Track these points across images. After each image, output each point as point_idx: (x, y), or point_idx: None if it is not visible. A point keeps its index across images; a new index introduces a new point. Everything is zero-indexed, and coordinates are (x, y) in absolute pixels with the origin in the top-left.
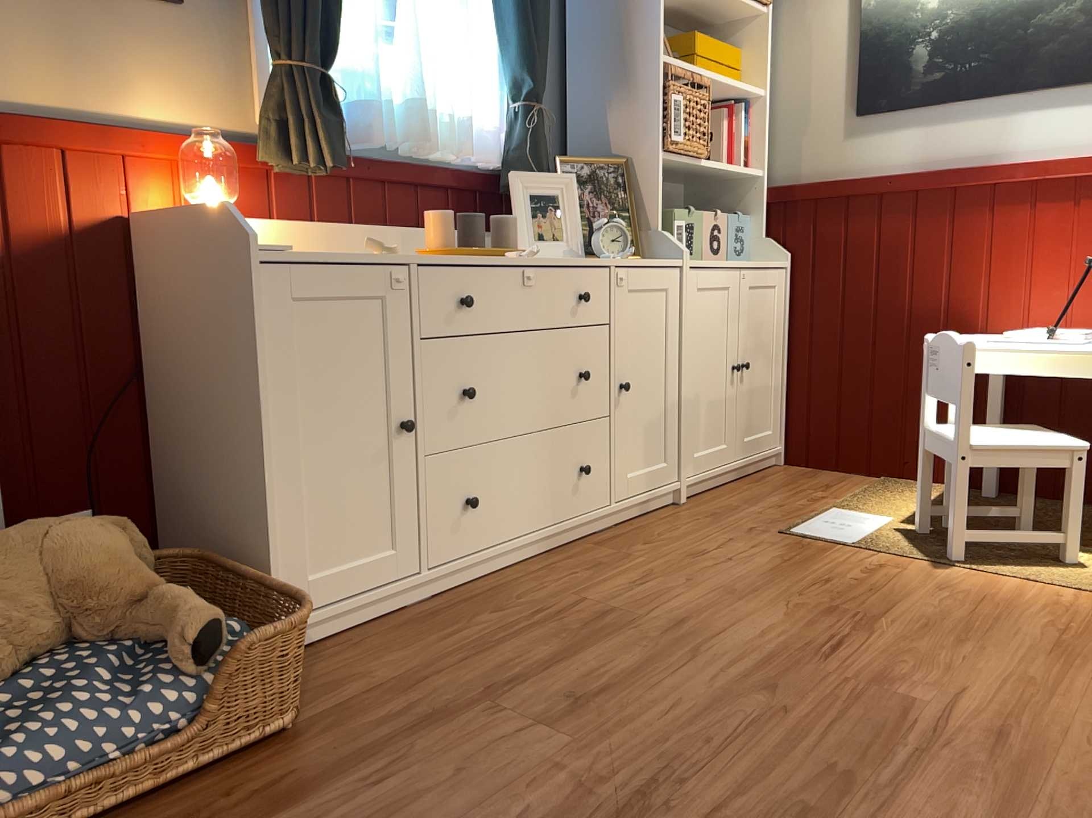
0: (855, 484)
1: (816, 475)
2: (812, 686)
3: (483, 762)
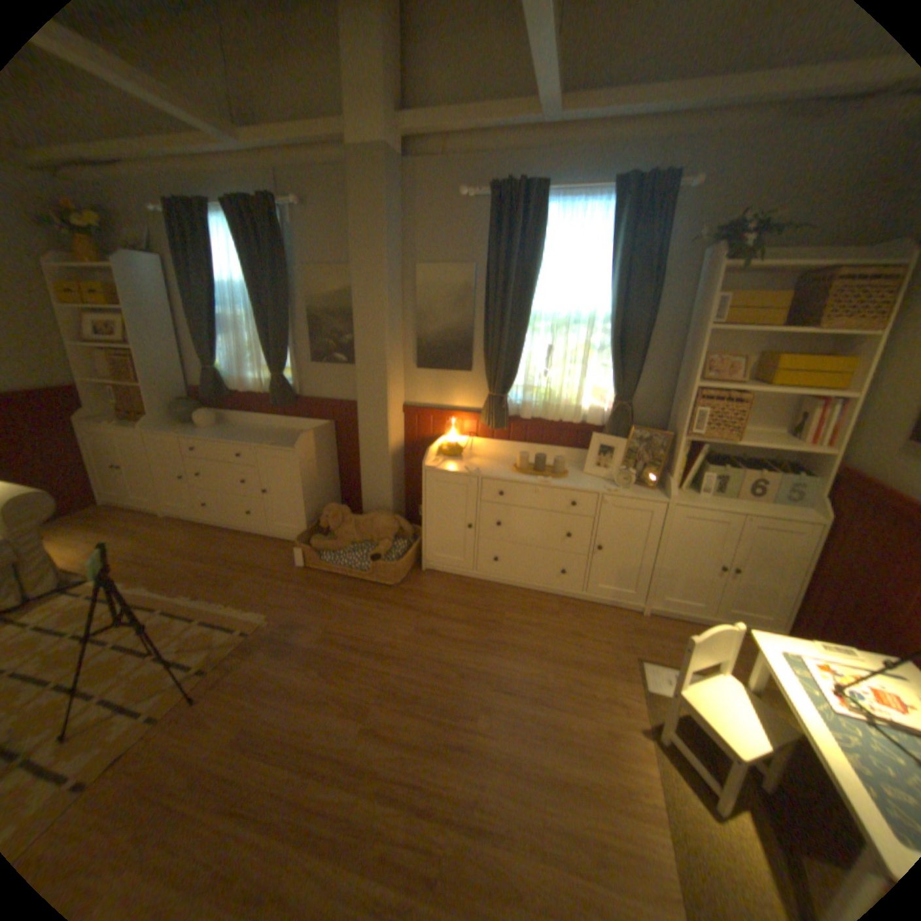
0: None
1: None
2: (472, 690)
3: (395, 624)
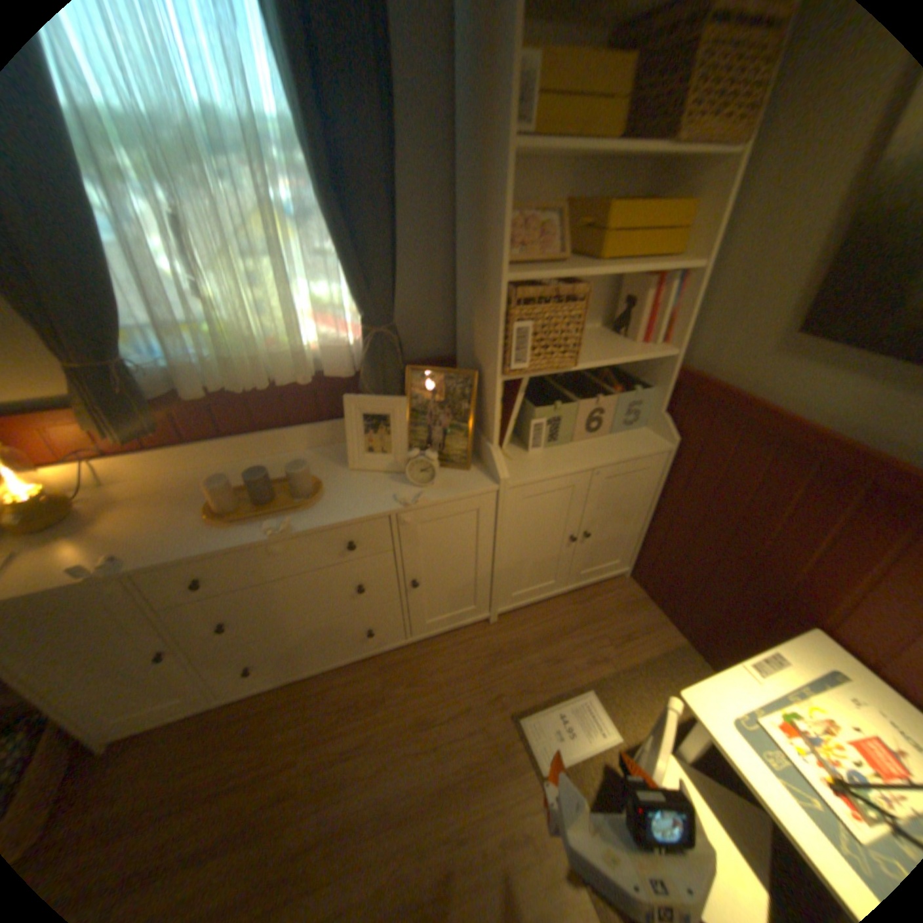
0: (654, 646)
1: (638, 612)
2: None
3: None
